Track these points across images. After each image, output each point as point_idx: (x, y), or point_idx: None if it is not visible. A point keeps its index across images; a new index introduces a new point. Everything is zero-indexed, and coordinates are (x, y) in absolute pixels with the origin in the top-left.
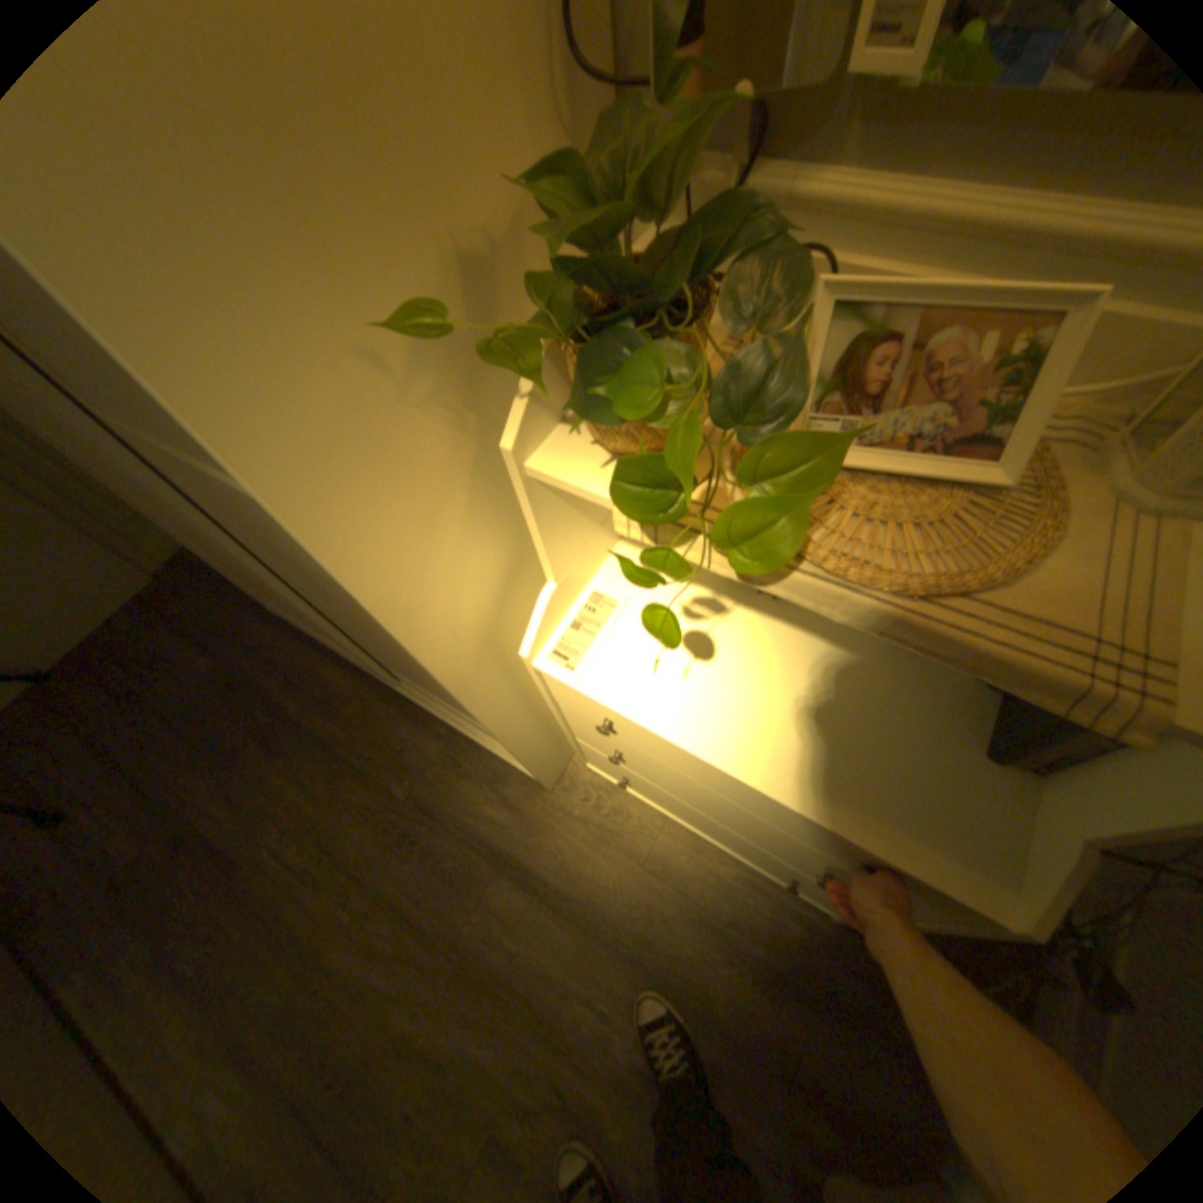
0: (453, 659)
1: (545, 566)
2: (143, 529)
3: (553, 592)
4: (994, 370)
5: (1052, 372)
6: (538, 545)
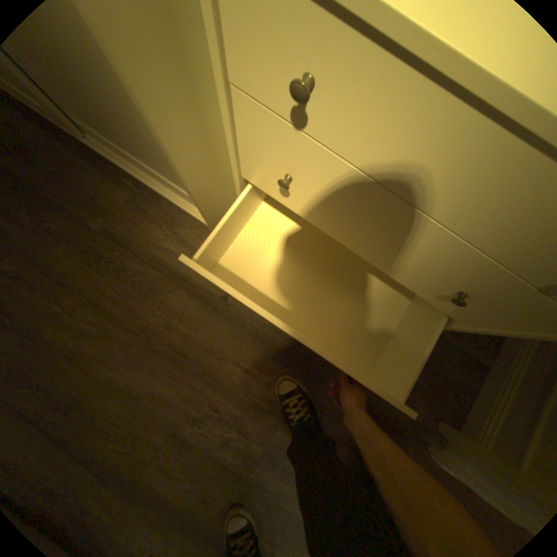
0: None
1: None
2: None
3: None
4: None
5: None
6: None
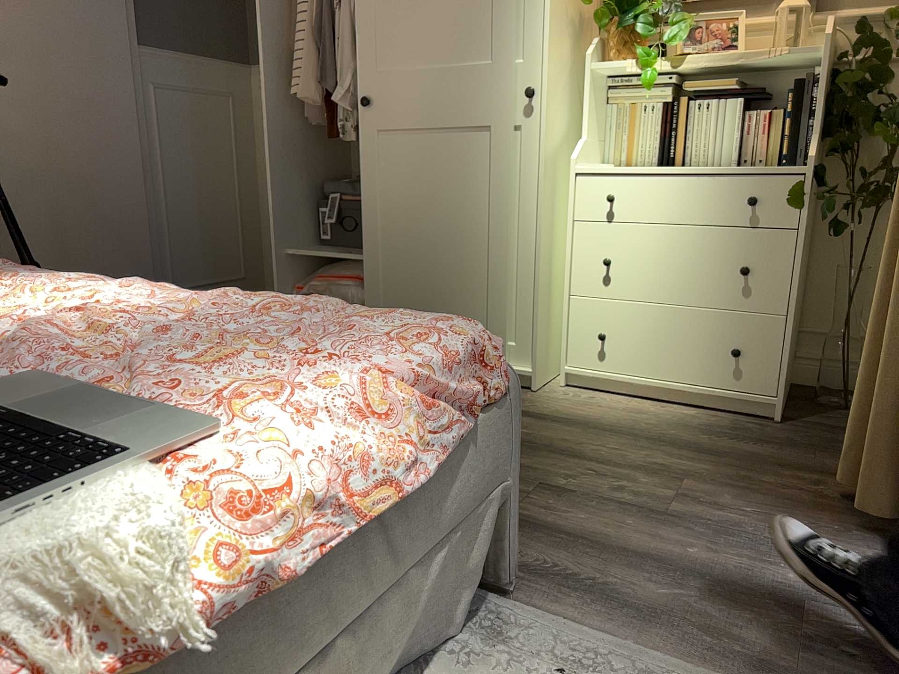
0: (548, 141)
1: (583, 127)
2: None
3: (585, 141)
4: (727, 31)
5: (740, 29)
6: (584, 111)
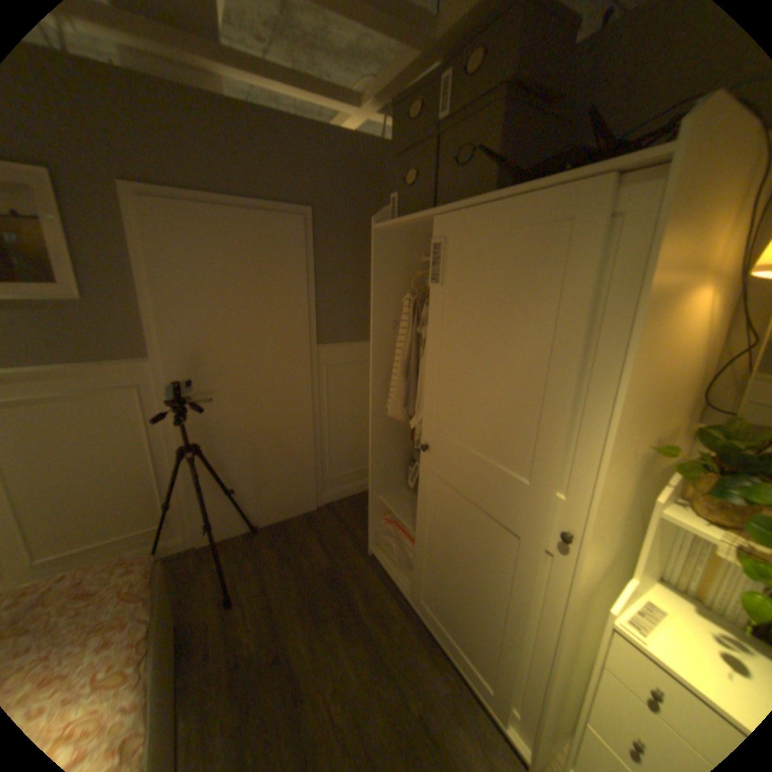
0: (582, 593)
1: (638, 568)
2: (329, 485)
3: (636, 586)
4: None
5: None
6: (642, 554)
